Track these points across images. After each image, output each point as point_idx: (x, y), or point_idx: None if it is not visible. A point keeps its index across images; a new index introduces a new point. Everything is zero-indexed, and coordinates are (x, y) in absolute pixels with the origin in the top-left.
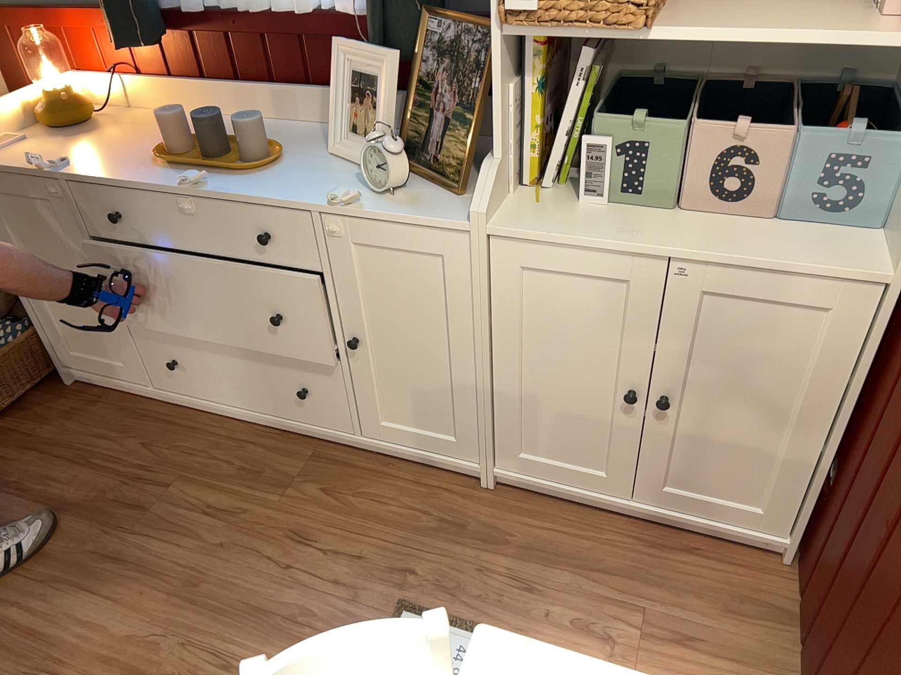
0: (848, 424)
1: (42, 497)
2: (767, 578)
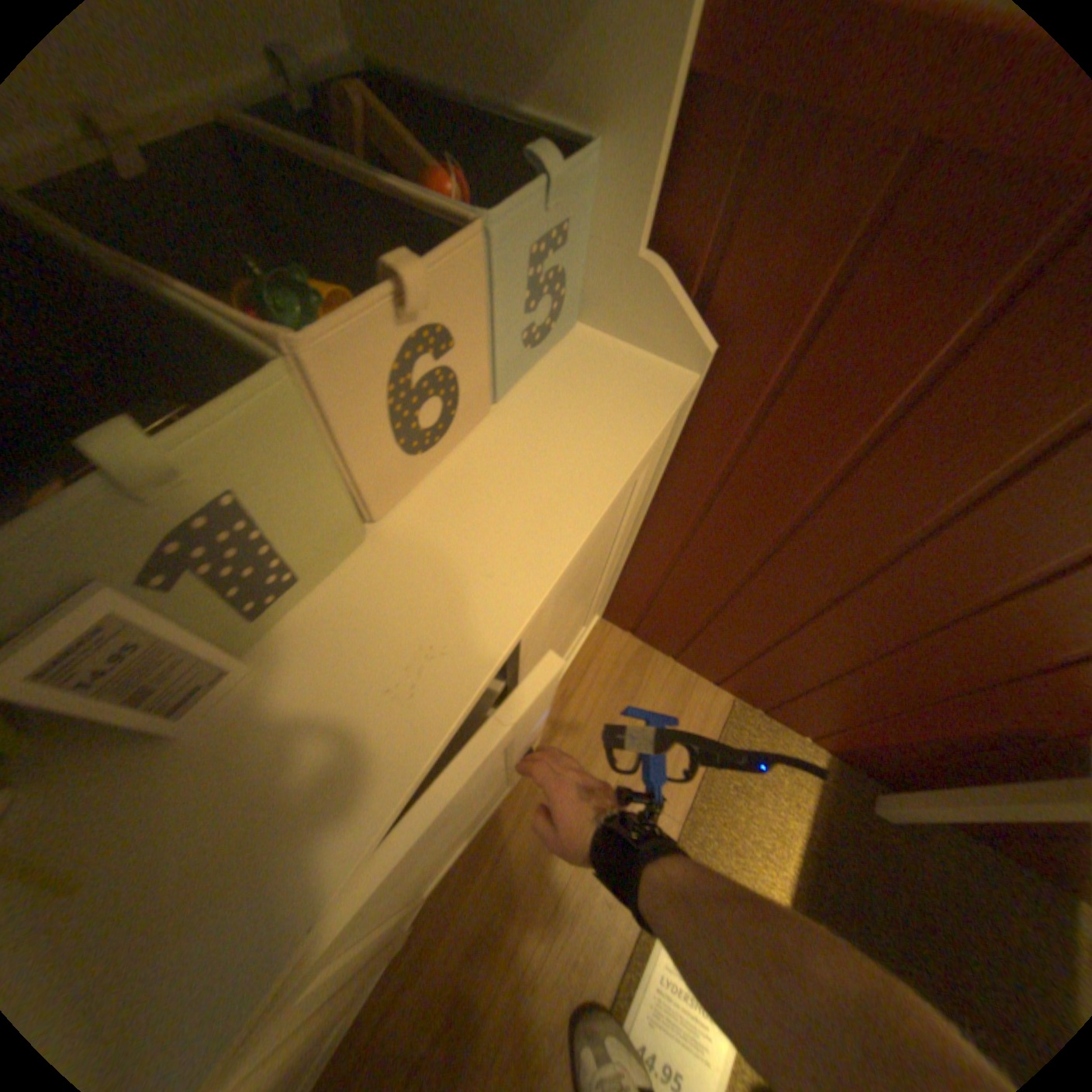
0: (650, 518)
1: None
2: (612, 646)
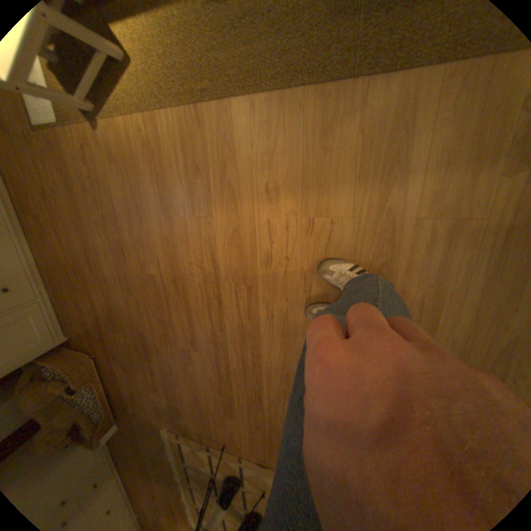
0: None
1: (91, 313)
2: None
